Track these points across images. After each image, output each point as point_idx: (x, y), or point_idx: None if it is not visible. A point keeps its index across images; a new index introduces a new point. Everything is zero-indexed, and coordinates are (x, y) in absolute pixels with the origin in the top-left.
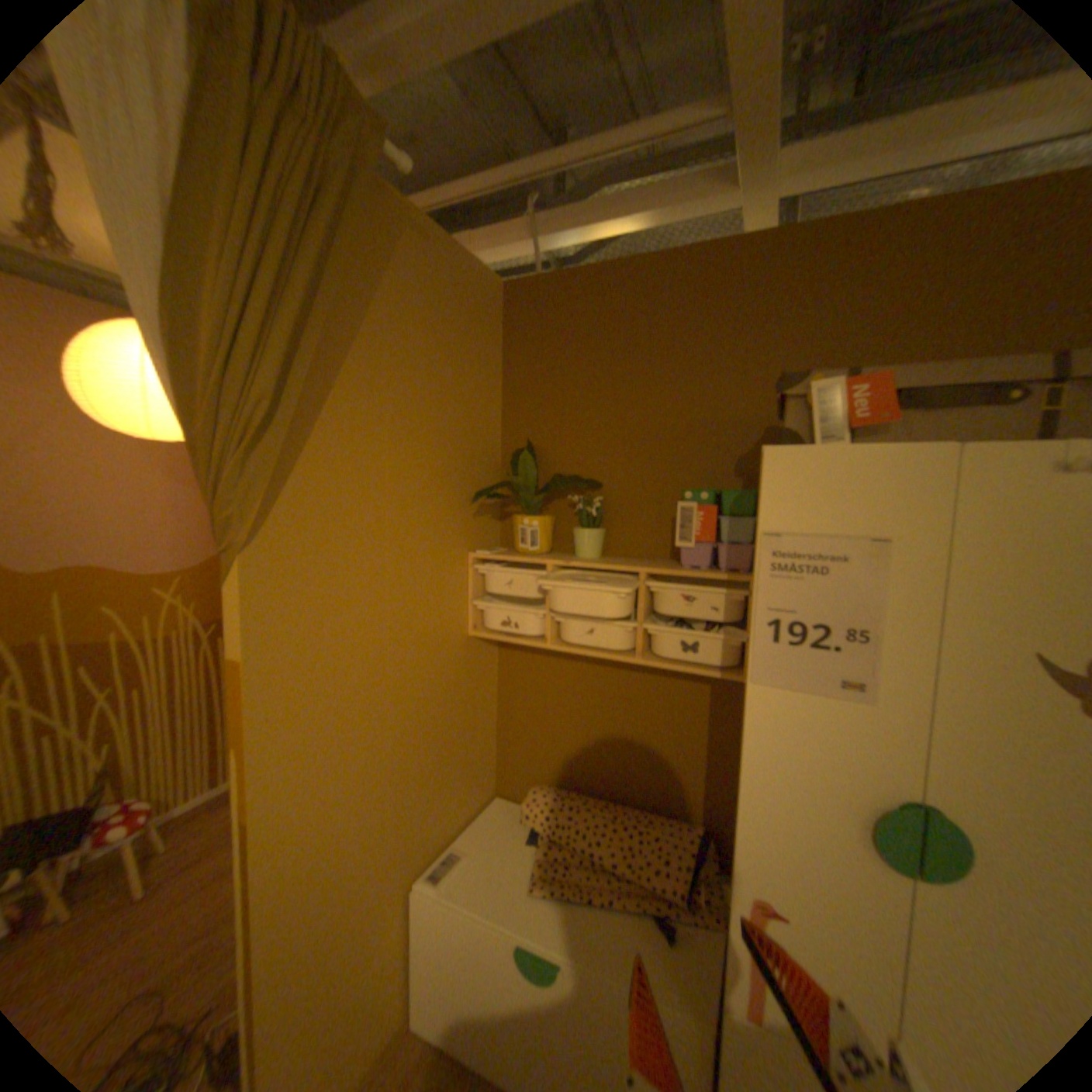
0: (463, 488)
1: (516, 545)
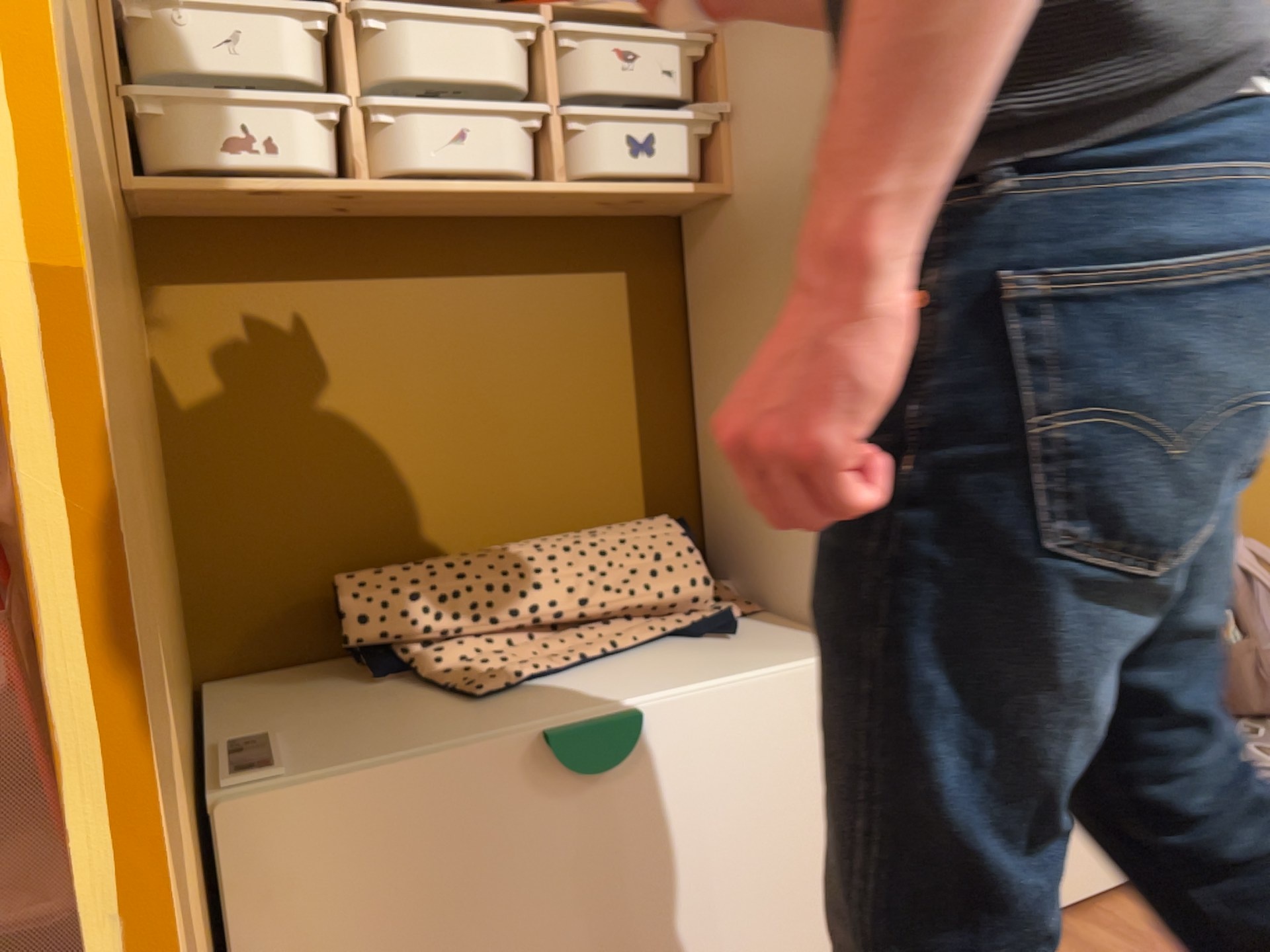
0: None
1: None
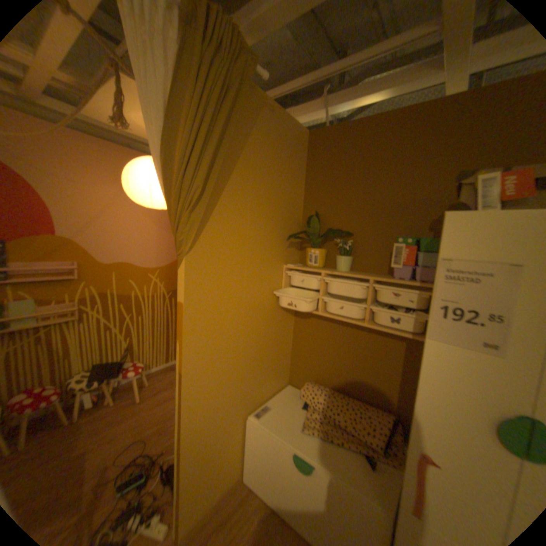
0: (282, 233)
1: (306, 262)
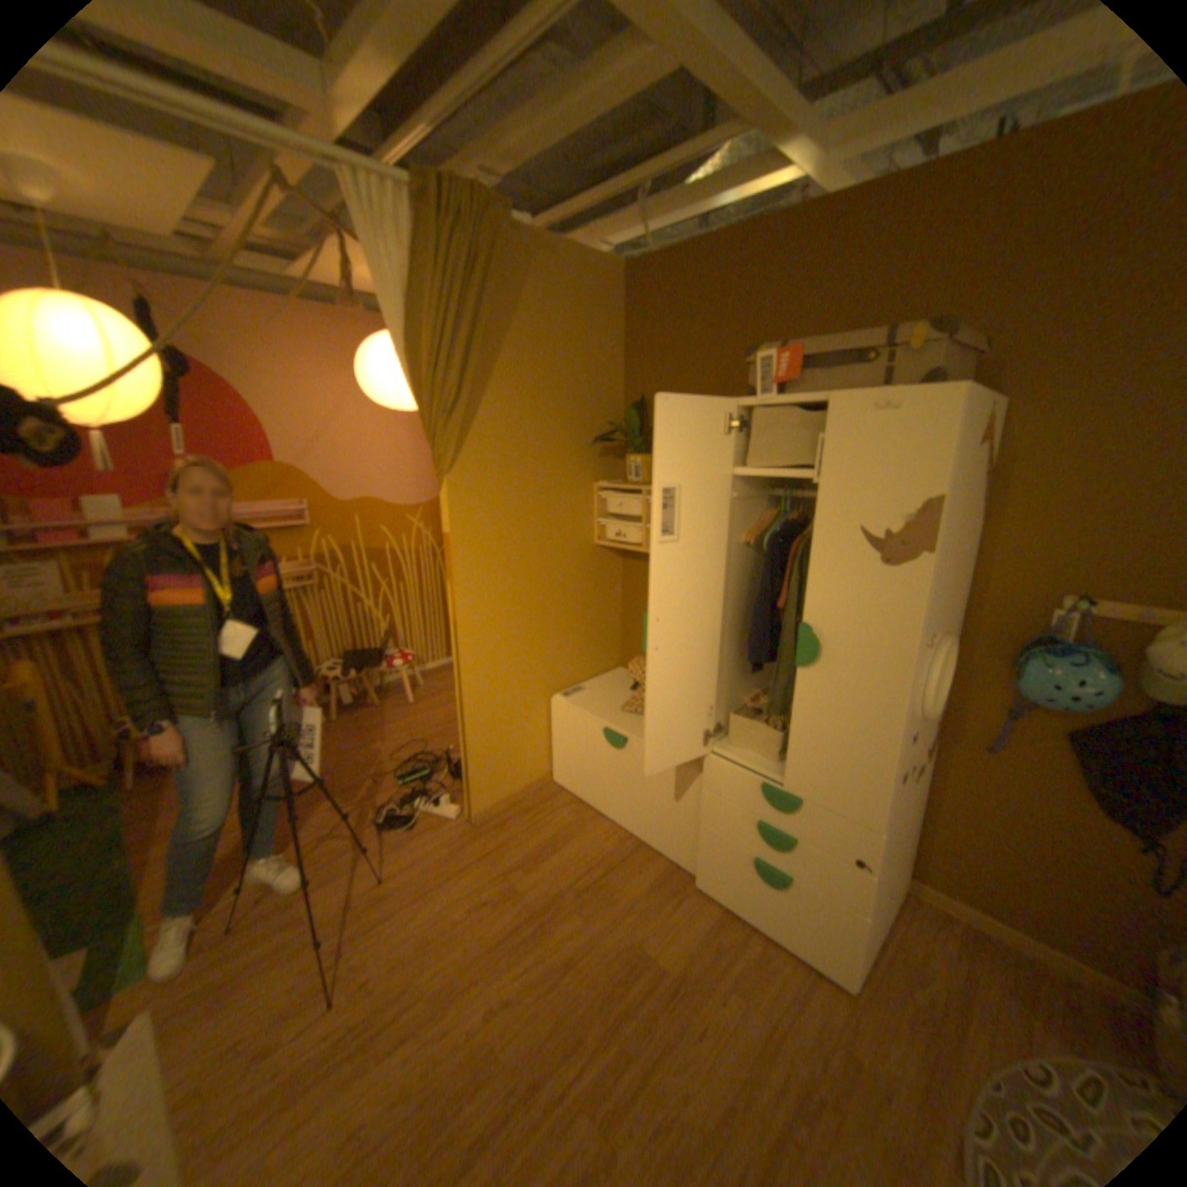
0: (587, 436)
1: (626, 478)
